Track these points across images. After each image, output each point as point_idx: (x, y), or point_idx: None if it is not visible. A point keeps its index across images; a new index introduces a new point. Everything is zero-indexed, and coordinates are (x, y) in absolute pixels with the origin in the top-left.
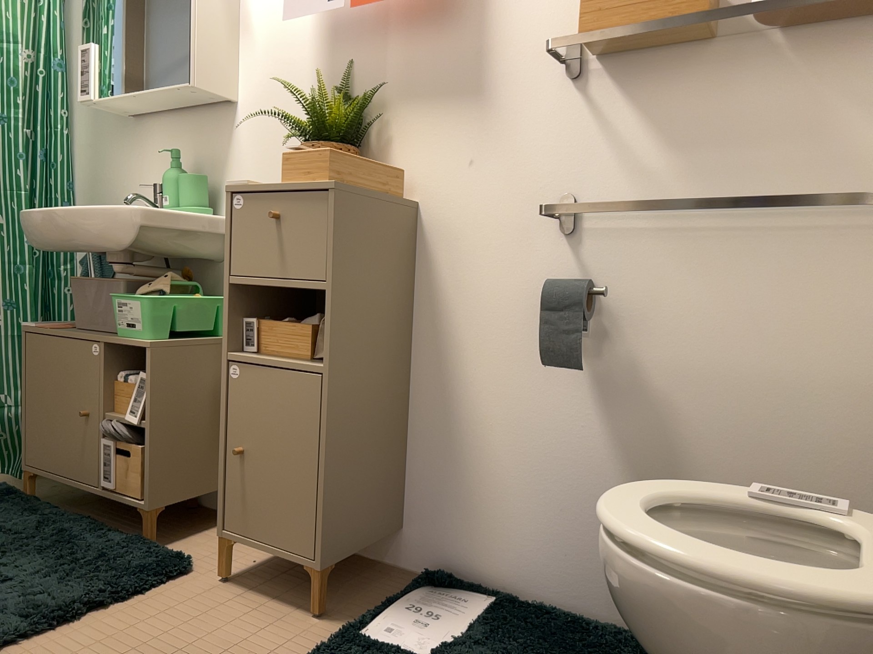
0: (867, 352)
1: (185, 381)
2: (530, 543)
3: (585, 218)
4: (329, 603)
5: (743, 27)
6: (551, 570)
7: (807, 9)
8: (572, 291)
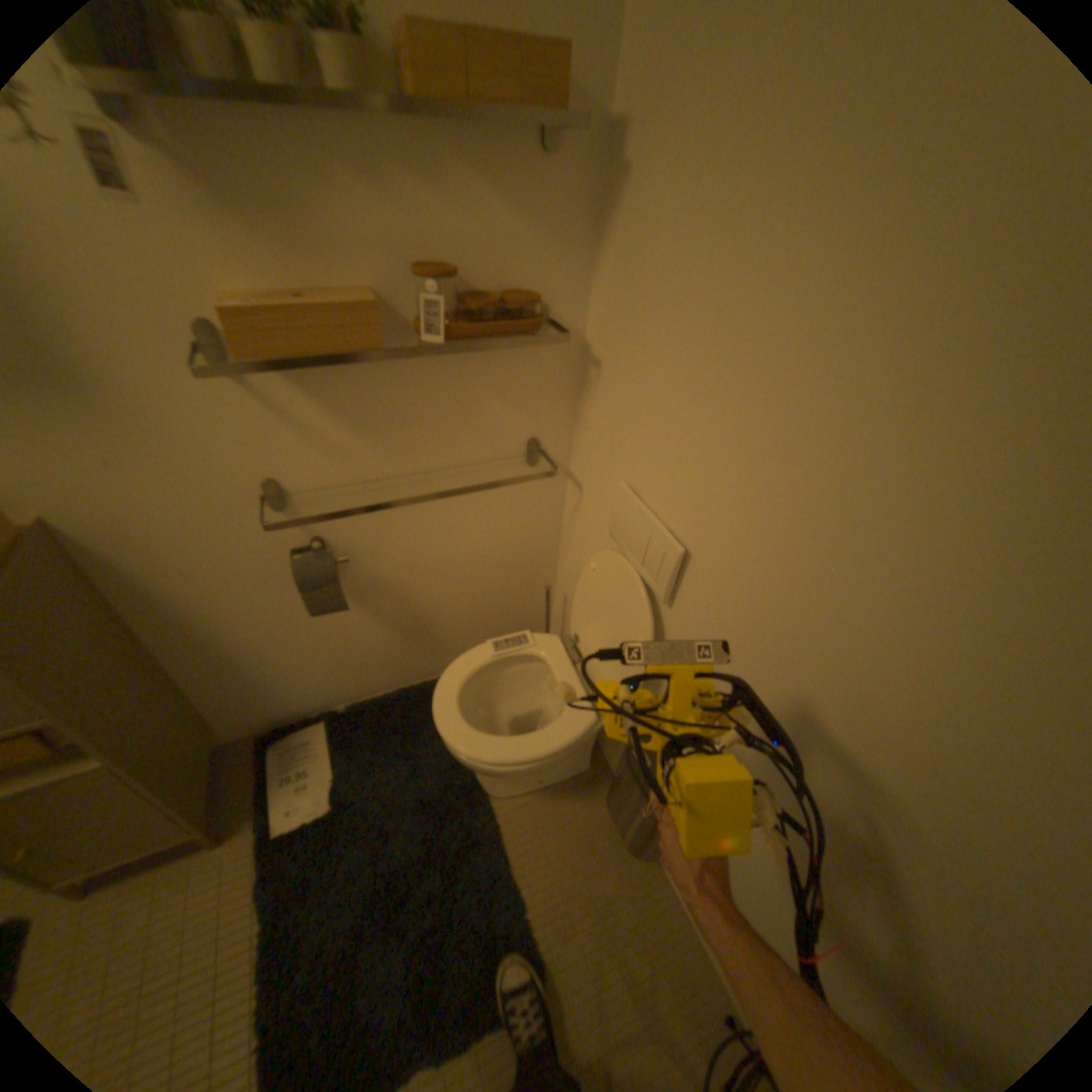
0: (513, 529)
1: None
2: (332, 685)
3: (297, 494)
4: (212, 833)
5: (408, 320)
6: (352, 688)
7: (459, 308)
8: (327, 573)
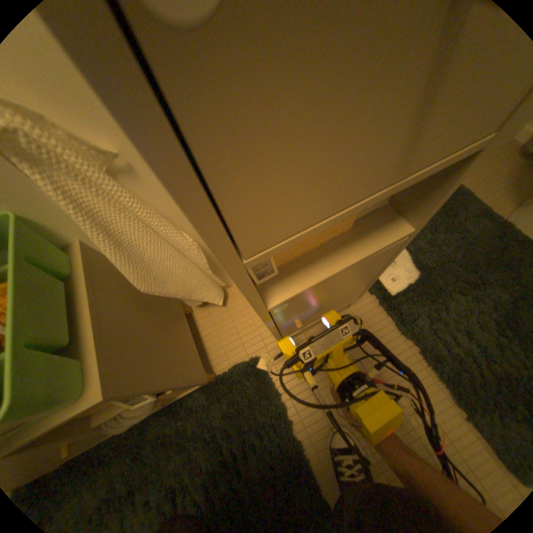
0: None
1: (136, 348)
2: None
3: None
4: None
5: None
6: None
7: None
8: None
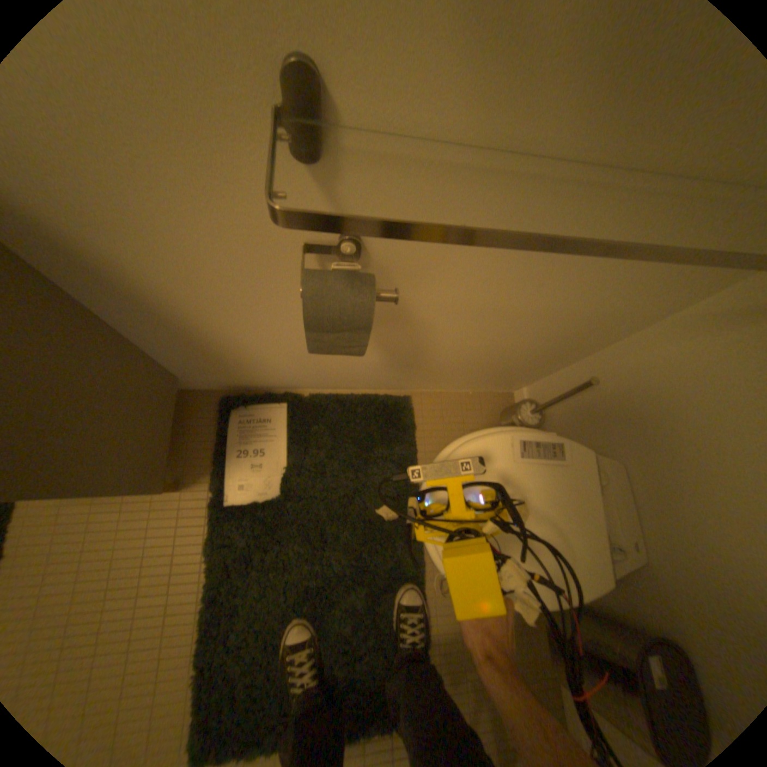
0: (620, 300)
1: None
2: (302, 377)
3: (350, 123)
4: (173, 476)
5: None
6: (320, 382)
7: None
8: (357, 315)
